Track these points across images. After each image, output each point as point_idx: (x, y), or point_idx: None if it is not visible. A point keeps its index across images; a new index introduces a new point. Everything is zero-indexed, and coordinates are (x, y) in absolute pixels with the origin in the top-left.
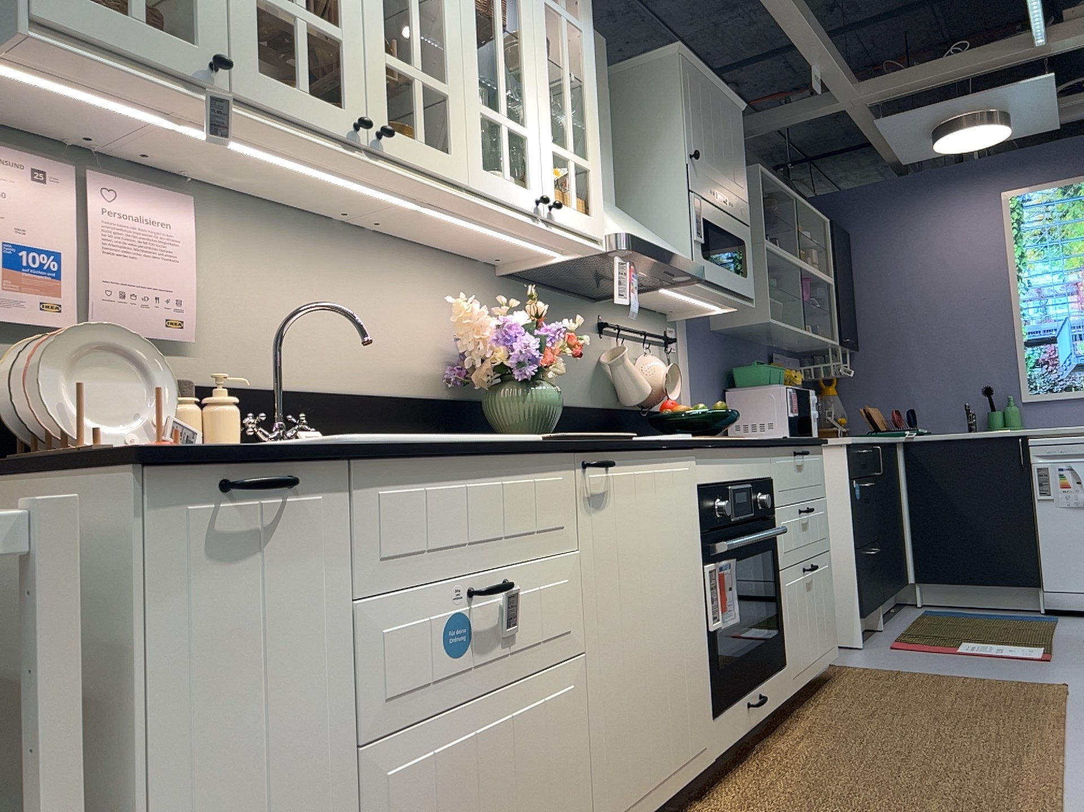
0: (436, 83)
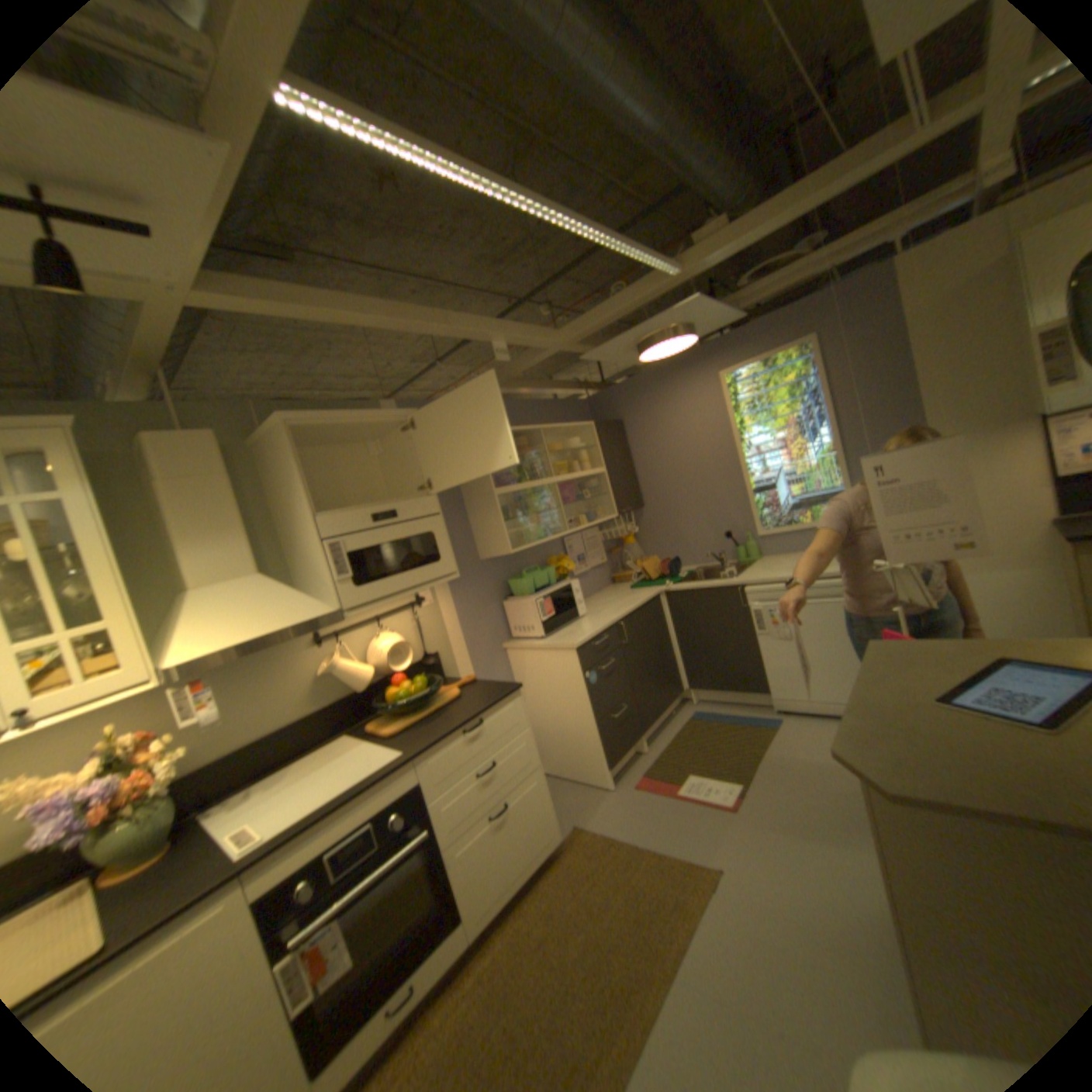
0: None
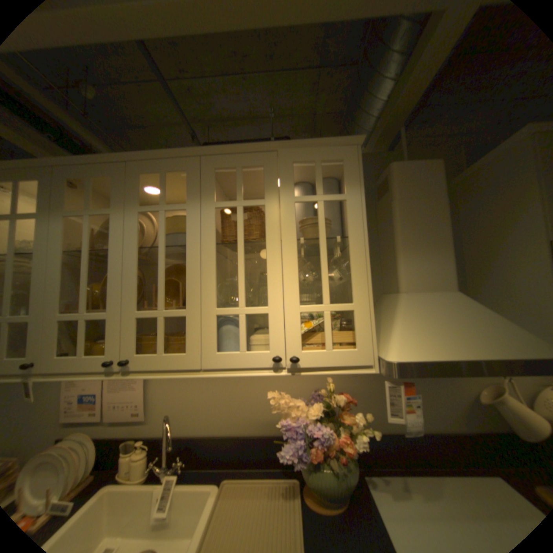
0: (175, 312)
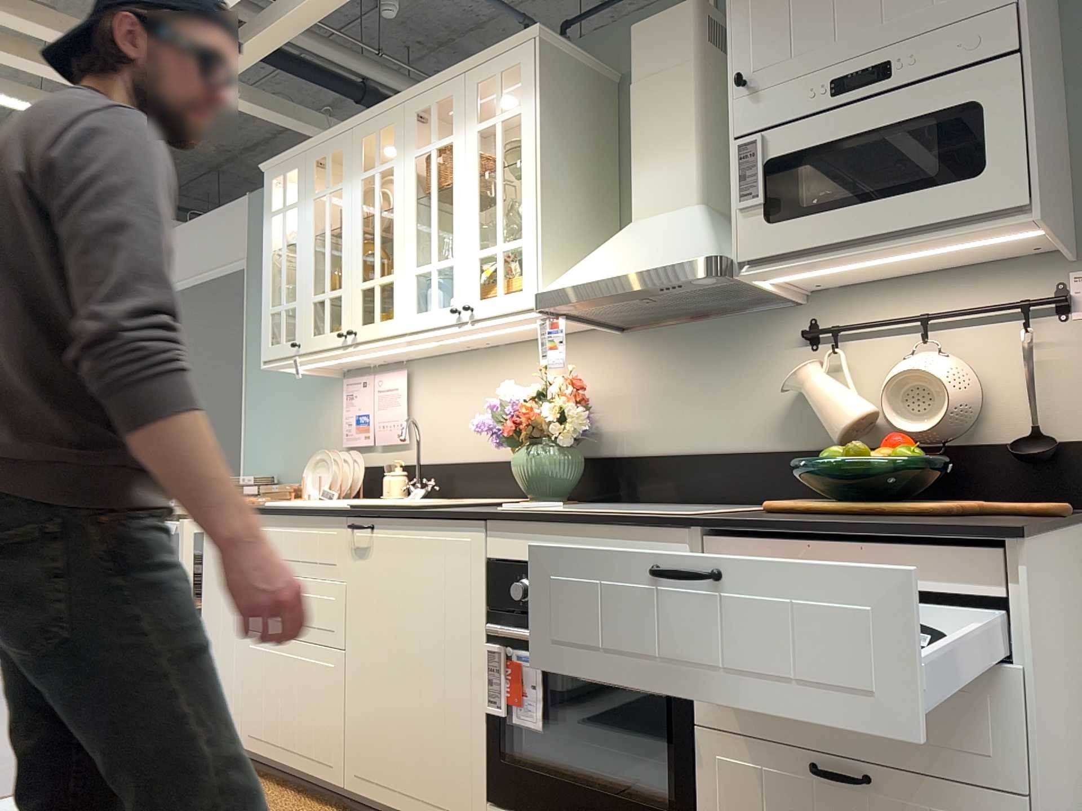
0: (386, 277)
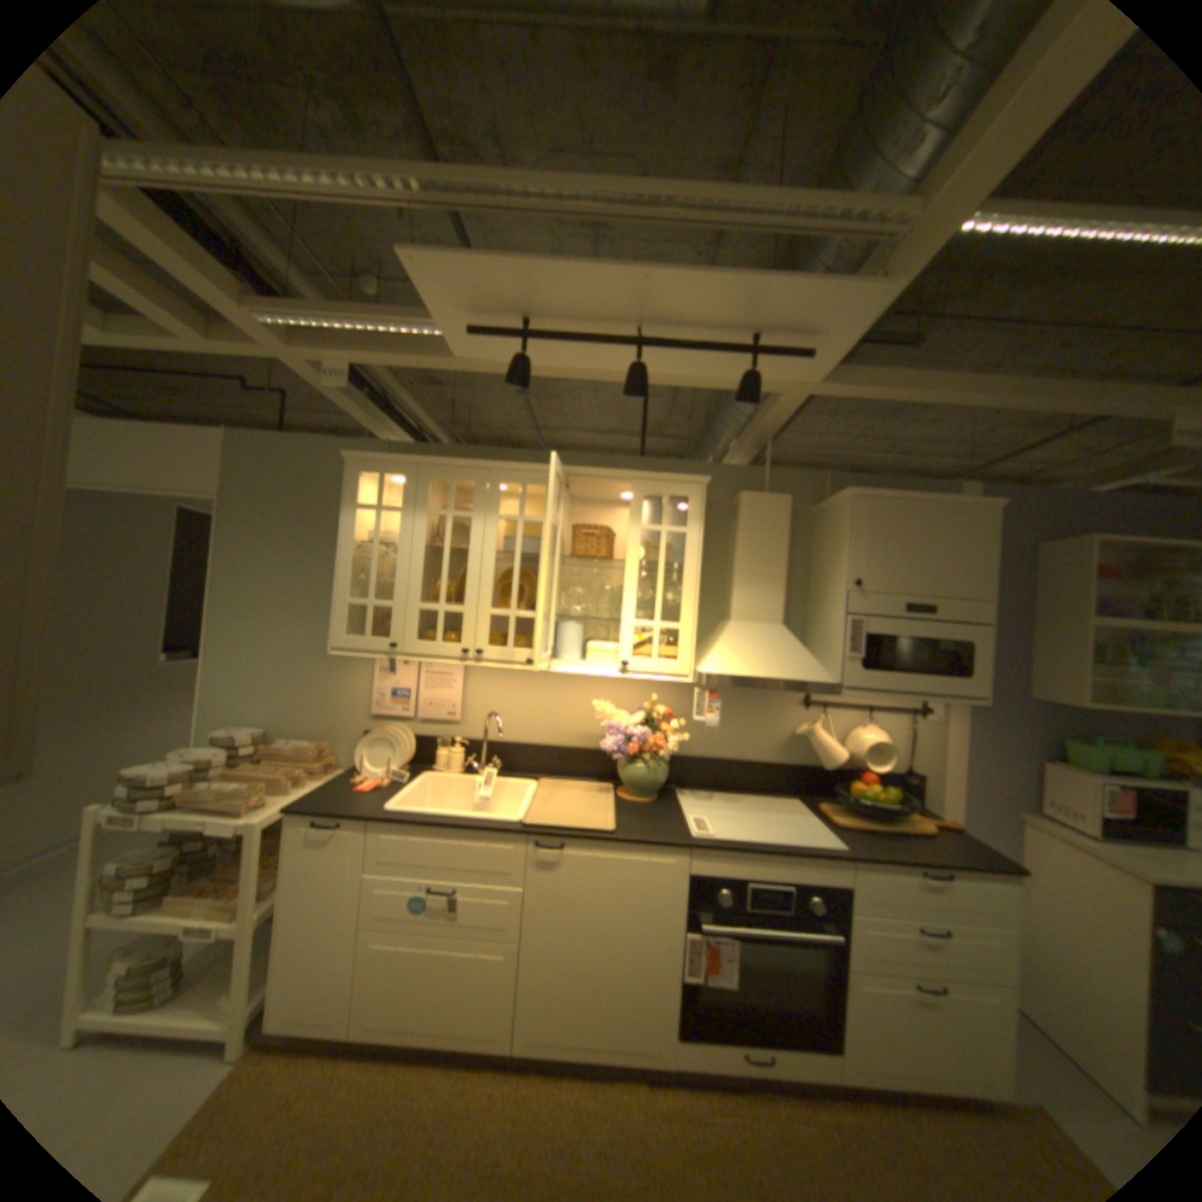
0: (527, 614)
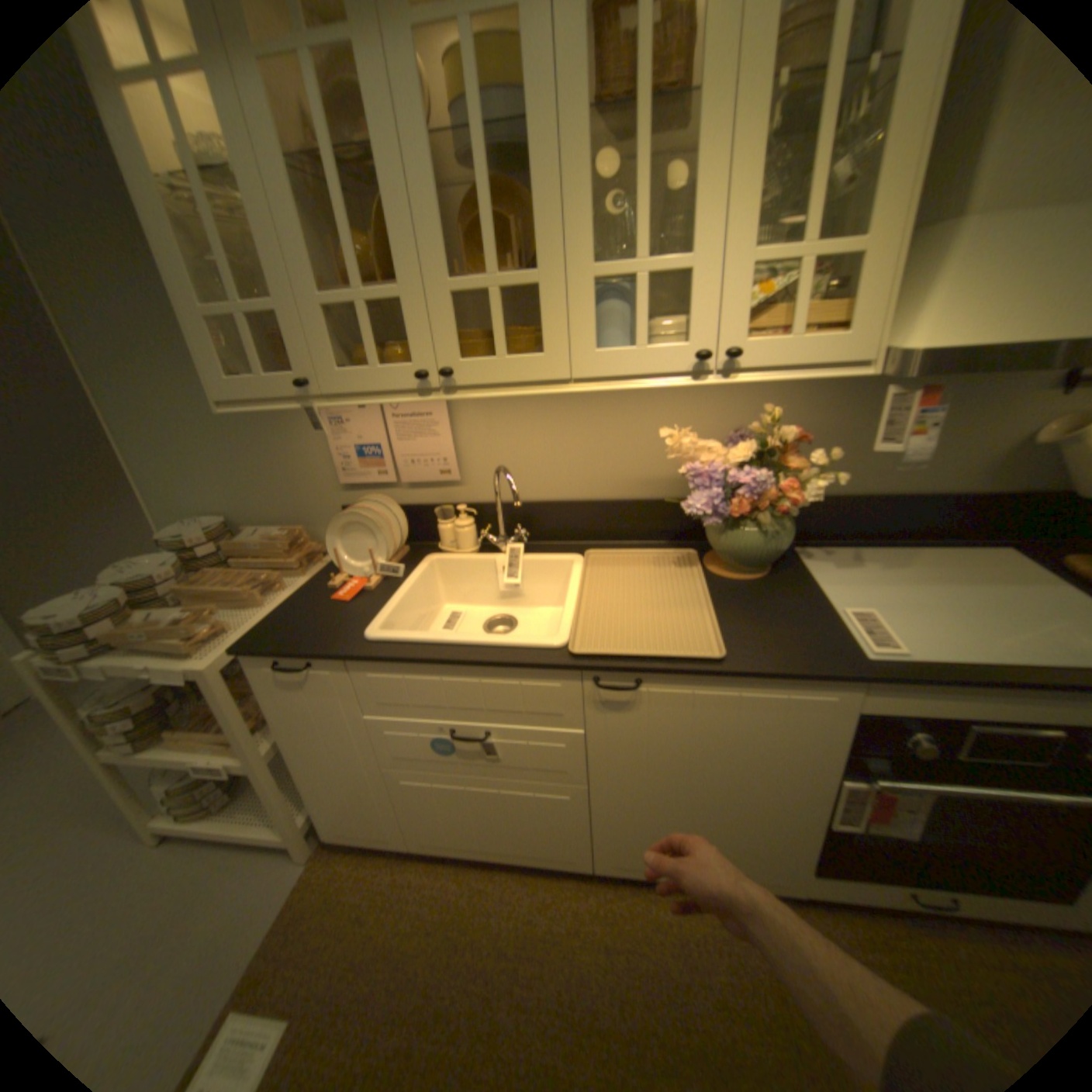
0: (520, 277)
